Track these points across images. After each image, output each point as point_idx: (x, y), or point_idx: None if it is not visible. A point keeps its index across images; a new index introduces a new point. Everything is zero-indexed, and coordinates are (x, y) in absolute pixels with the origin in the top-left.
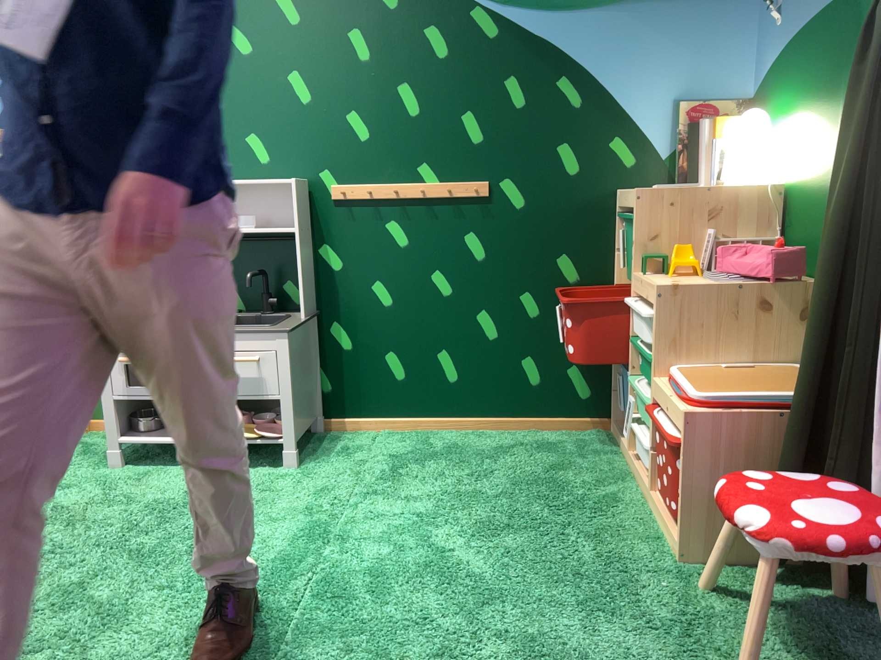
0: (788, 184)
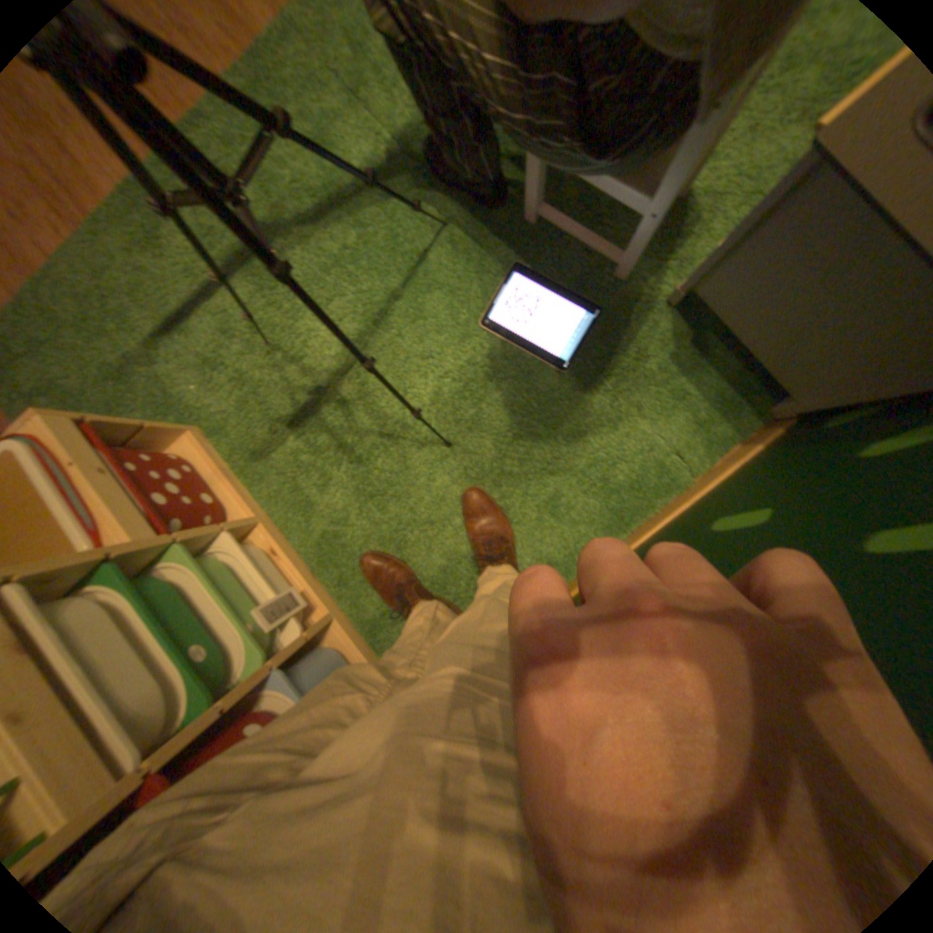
0: None
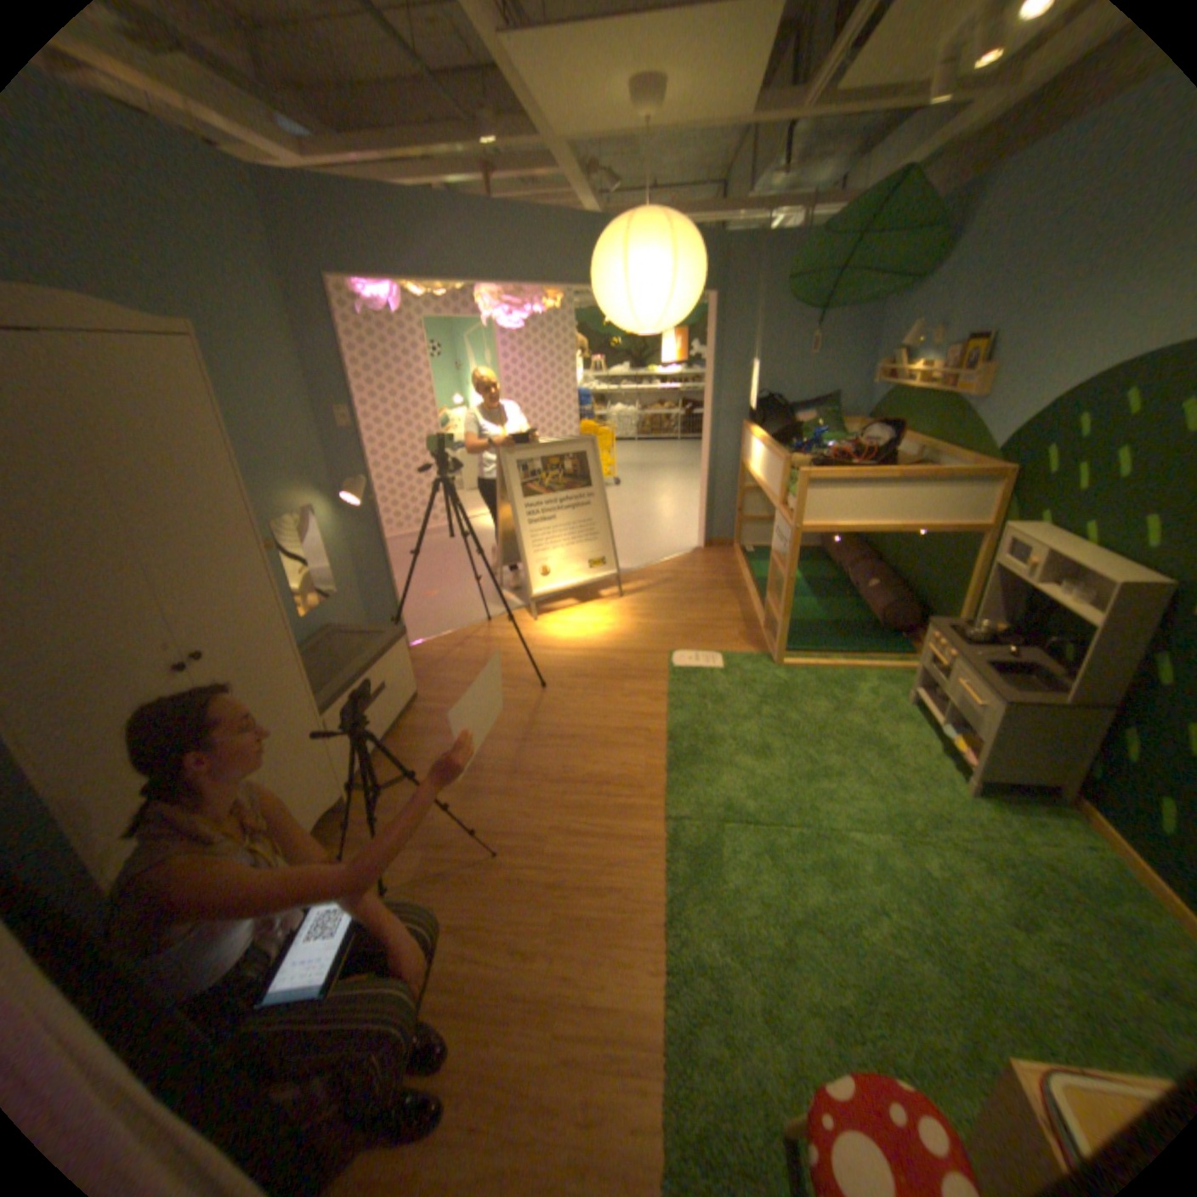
0: None
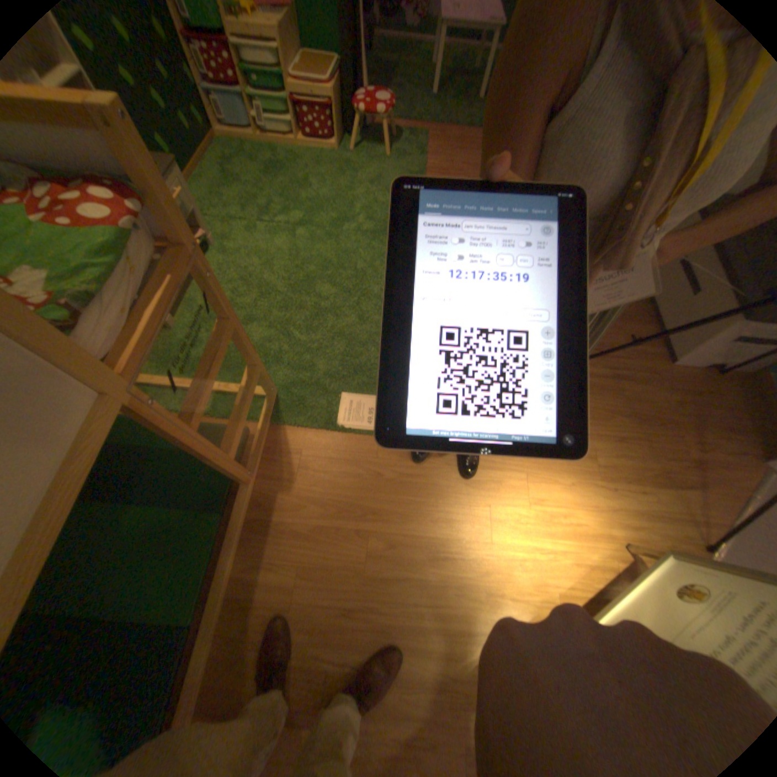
0: None
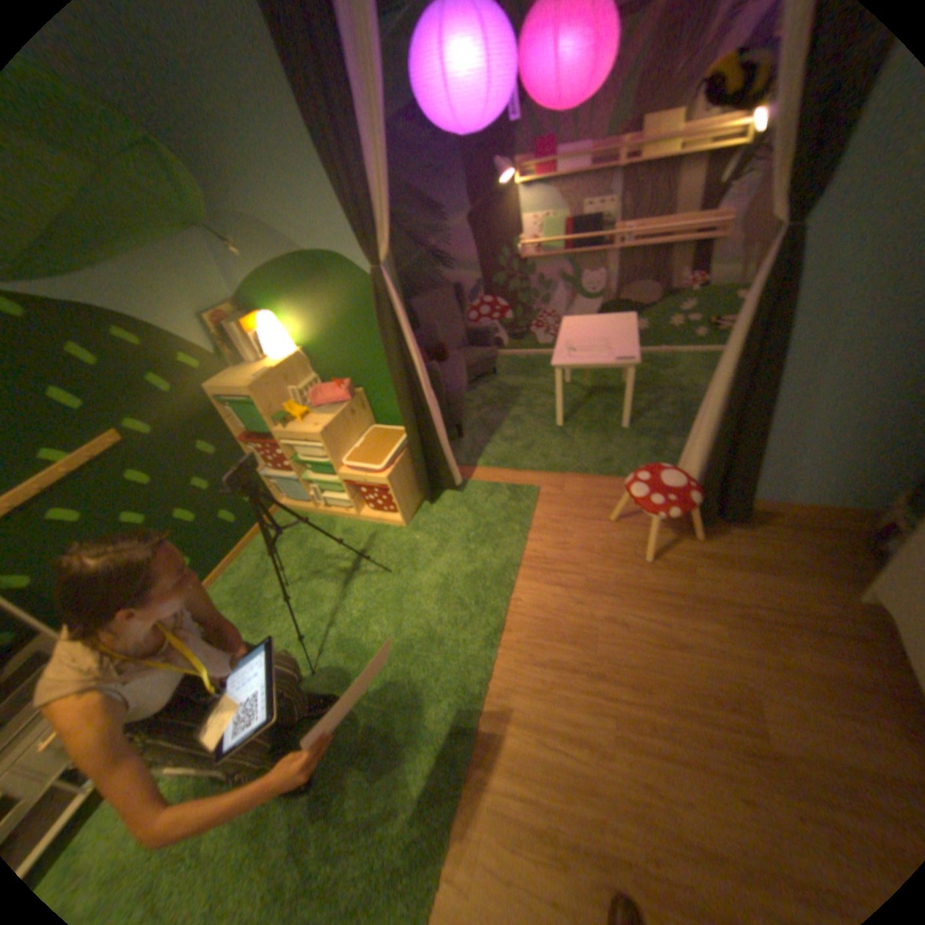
0: (303, 347)
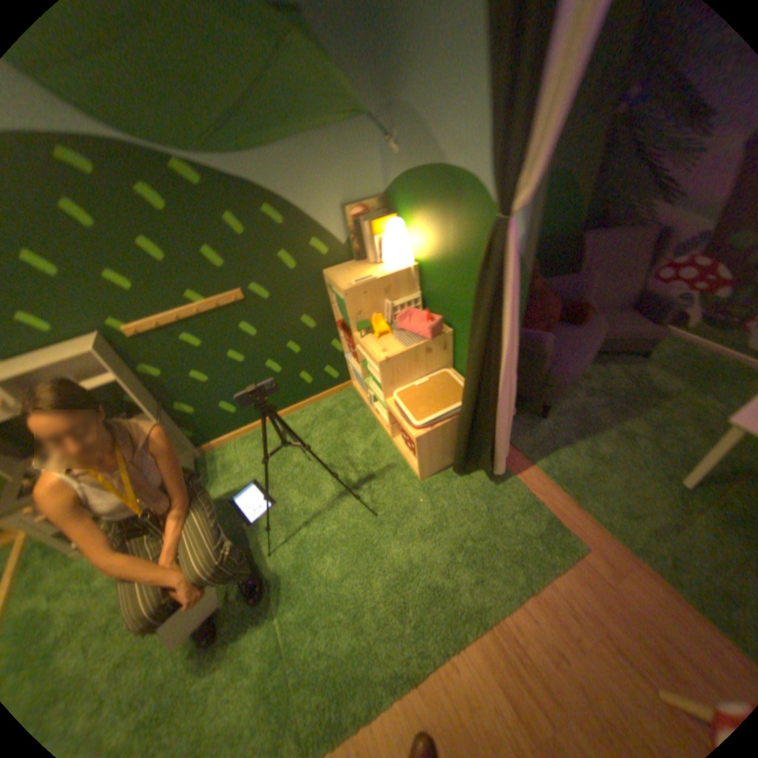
0: (420, 265)
